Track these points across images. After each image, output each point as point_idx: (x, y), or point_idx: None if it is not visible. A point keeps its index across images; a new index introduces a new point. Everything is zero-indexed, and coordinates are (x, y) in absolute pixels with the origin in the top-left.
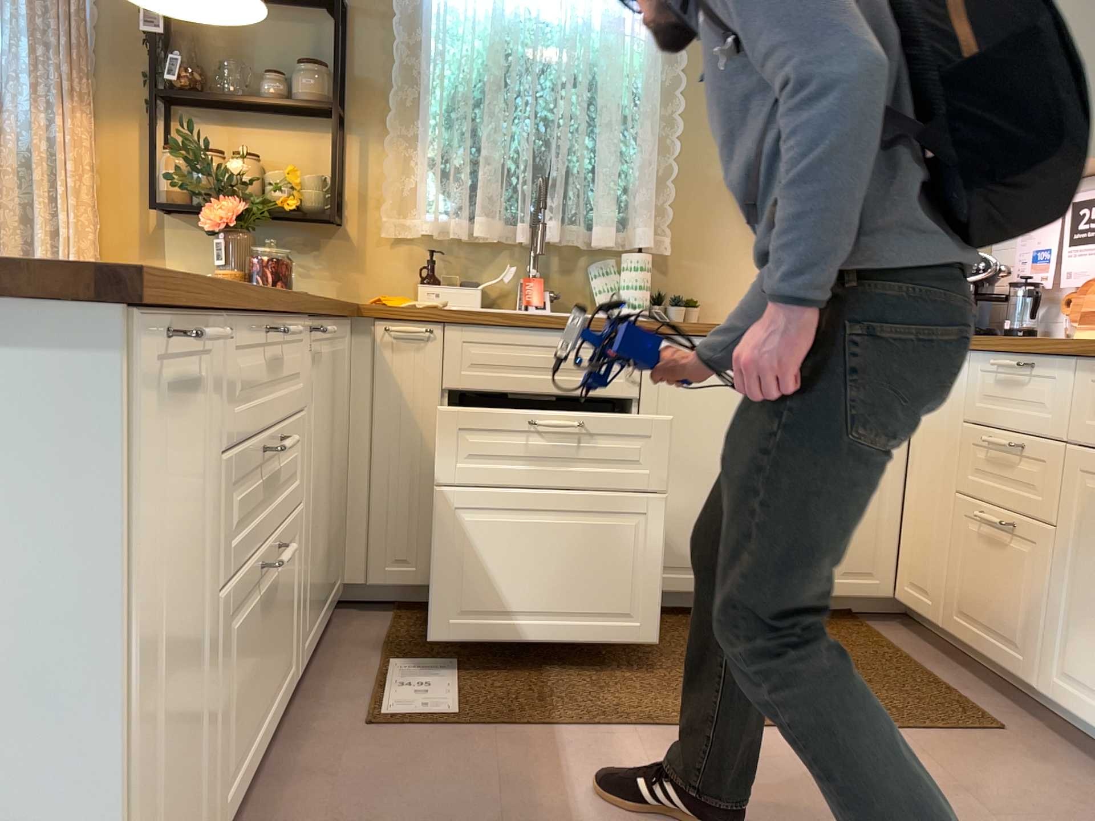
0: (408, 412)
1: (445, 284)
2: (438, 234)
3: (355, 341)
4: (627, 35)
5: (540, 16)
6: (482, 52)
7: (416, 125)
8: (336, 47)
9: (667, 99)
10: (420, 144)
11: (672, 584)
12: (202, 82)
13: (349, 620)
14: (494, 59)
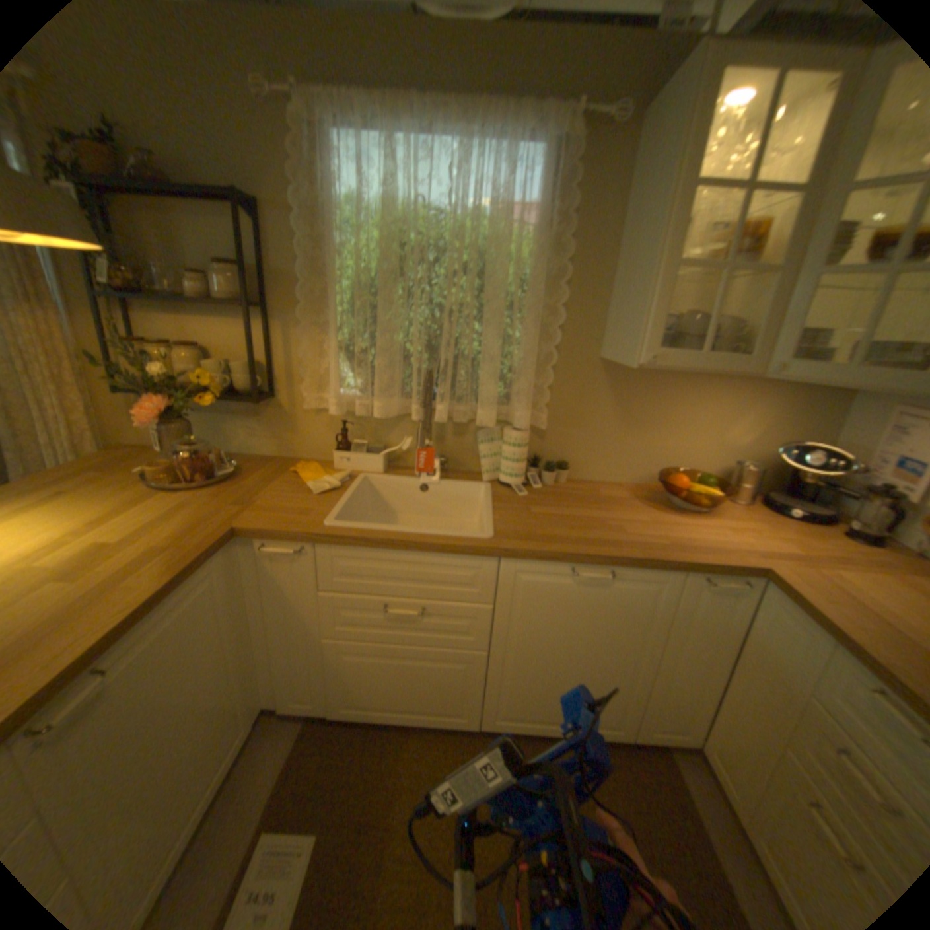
0: (293, 608)
1: (360, 445)
2: (347, 412)
3: (242, 551)
4: (517, 223)
5: (431, 206)
6: (380, 242)
7: (326, 313)
8: (250, 239)
9: (553, 288)
10: (330, 330)
11: (516, 731)
12: (132, 279)
13: (265, 738)
14: (385, 255)
